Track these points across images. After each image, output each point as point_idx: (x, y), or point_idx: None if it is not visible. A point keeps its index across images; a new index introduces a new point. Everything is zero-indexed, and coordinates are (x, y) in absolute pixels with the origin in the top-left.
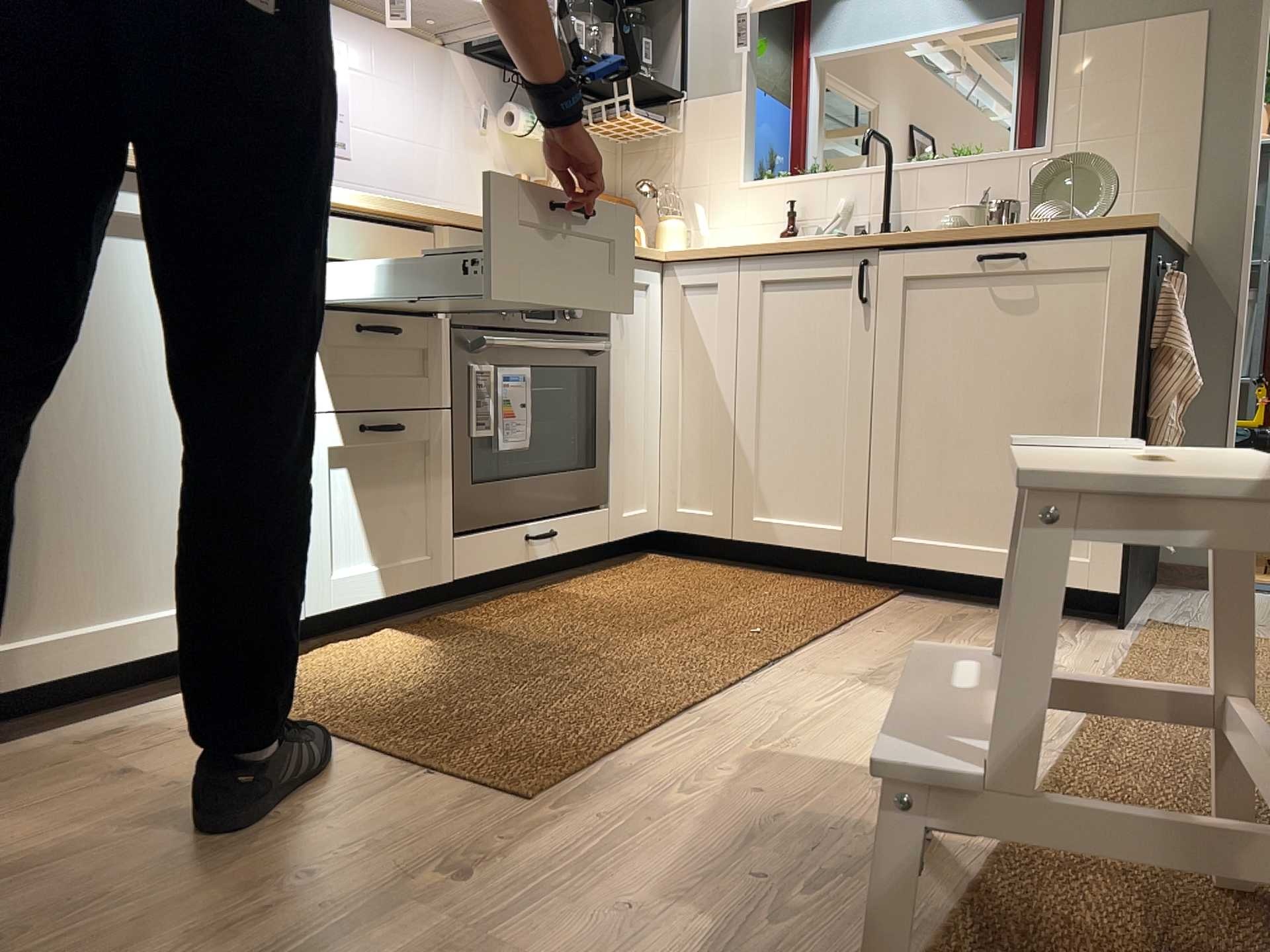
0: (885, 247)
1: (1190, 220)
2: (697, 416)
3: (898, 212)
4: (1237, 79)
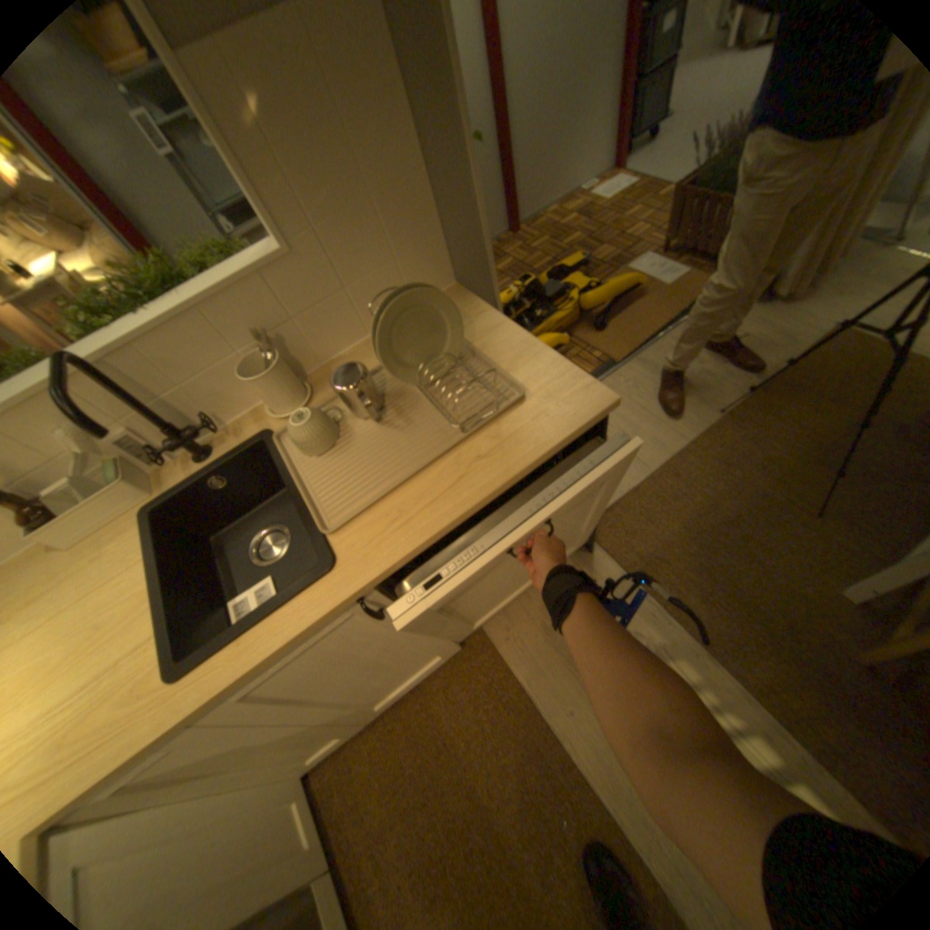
0: (377, 582)
1: (448, 259)
2: (261, 759)
3: (153, 398)
4: (438, 80)
